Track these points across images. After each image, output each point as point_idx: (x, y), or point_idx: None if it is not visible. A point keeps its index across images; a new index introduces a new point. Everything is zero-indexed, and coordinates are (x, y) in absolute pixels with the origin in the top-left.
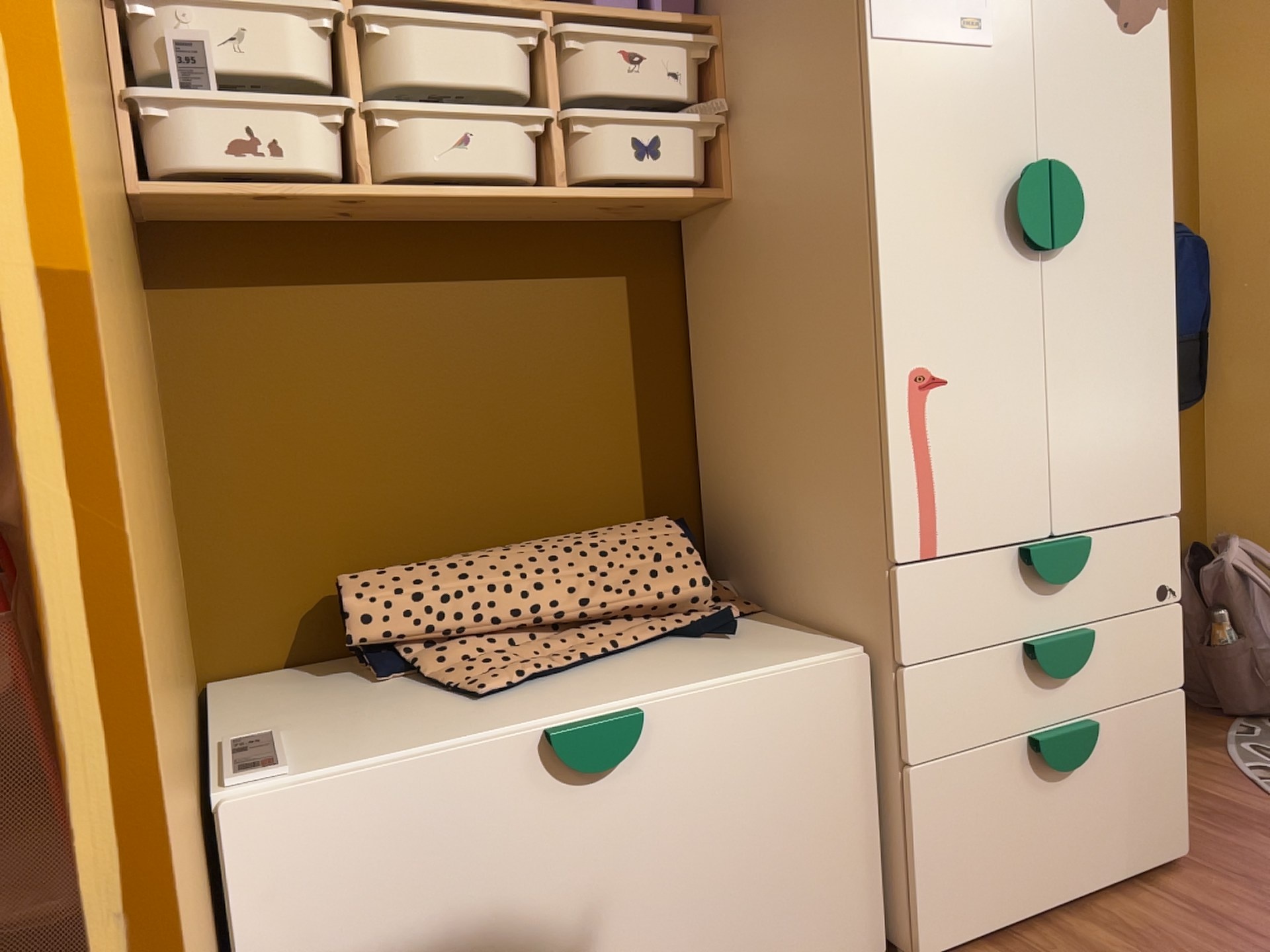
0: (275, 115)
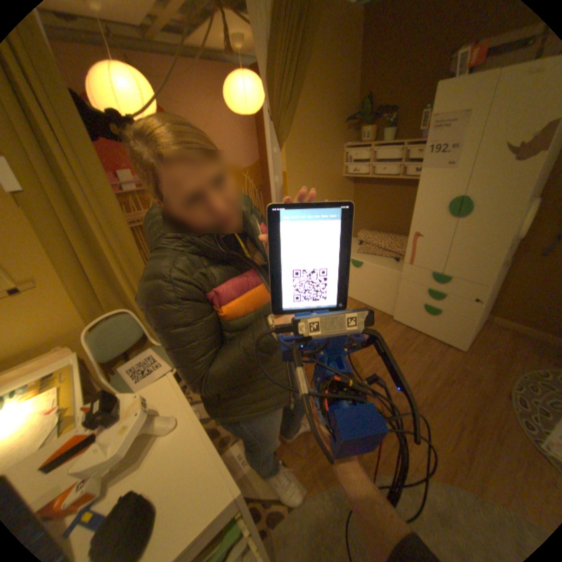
0: (360, 164)
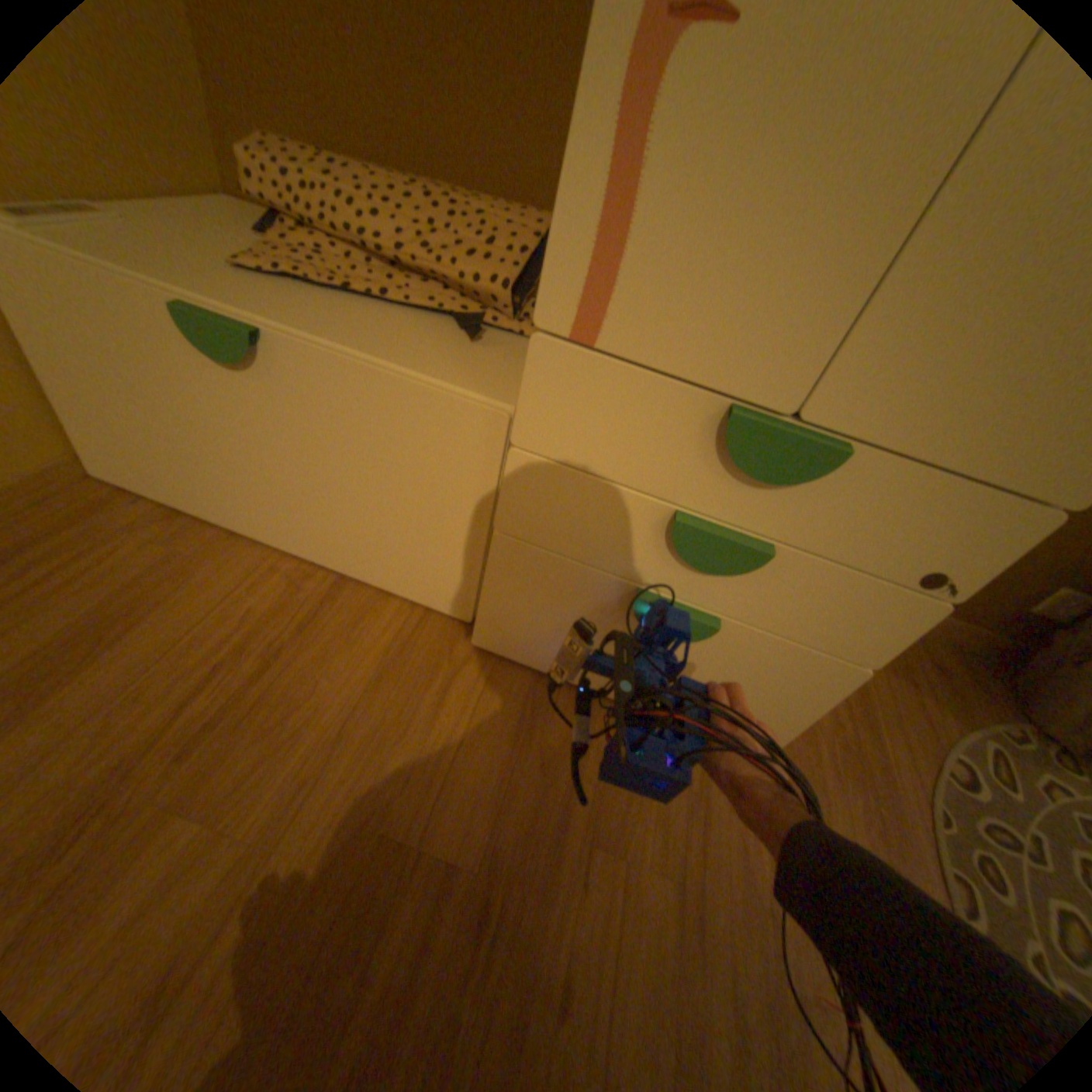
0: None
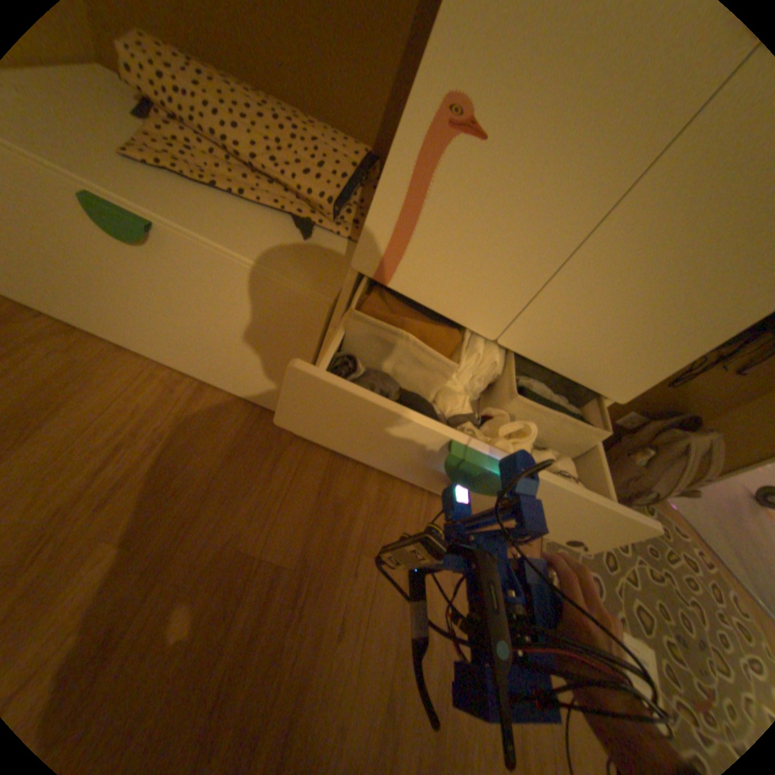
0: None
